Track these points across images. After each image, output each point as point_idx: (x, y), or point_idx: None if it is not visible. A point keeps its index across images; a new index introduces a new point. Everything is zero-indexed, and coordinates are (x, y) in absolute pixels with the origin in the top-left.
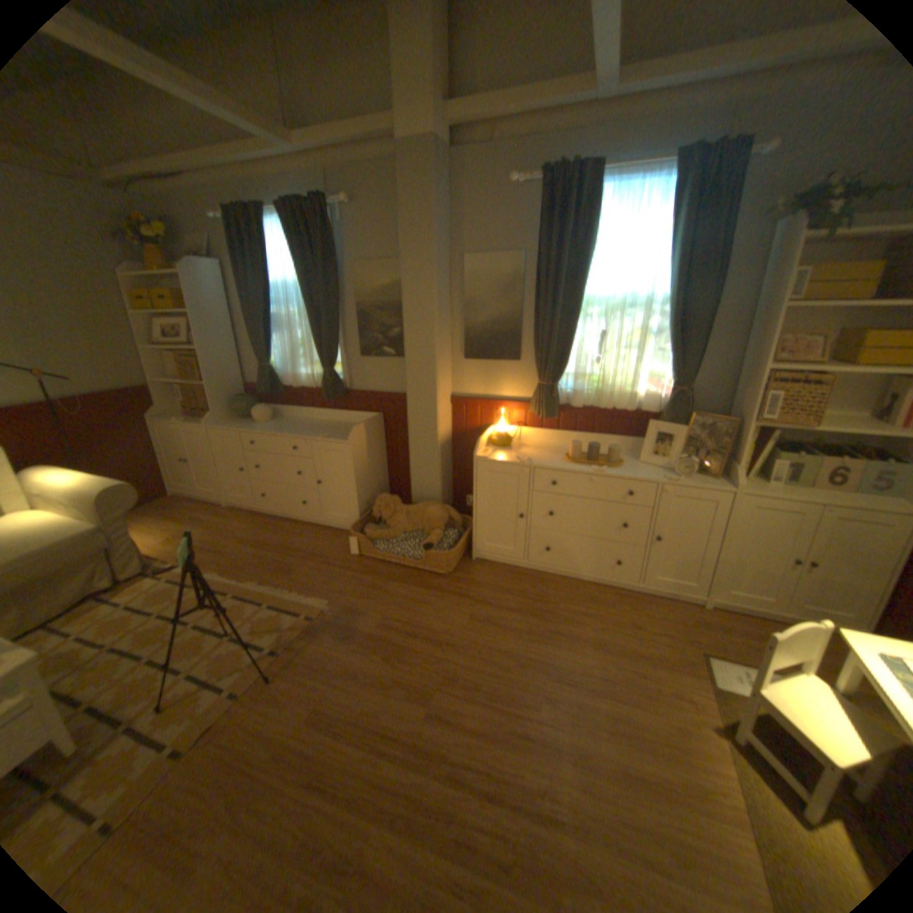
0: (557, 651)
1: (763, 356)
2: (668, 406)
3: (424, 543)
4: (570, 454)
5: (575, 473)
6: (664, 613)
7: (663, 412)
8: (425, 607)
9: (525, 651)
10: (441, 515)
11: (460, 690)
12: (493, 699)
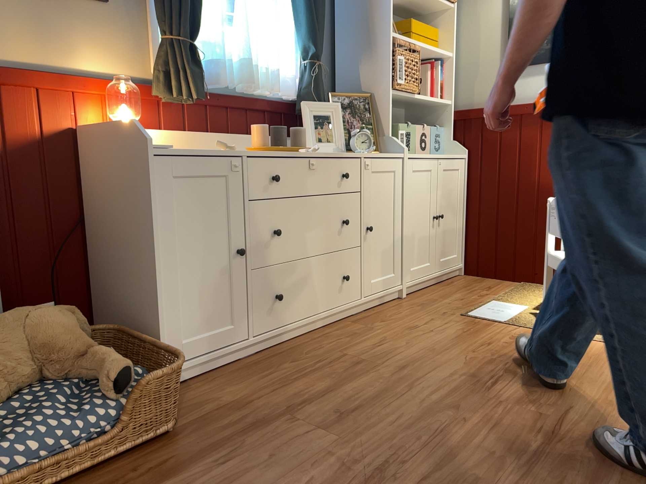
0: (432, 376)
1: (379, 26)
2: (313, 84)
3: (104, 376)
4: (256, 143)
5: (293, 156)
6: (396, 312)
7: (300, 96)
8: (240, 482)
9: (425, 398)
10: (71, 321)
11: (497, 480)
12: (518, 448)
